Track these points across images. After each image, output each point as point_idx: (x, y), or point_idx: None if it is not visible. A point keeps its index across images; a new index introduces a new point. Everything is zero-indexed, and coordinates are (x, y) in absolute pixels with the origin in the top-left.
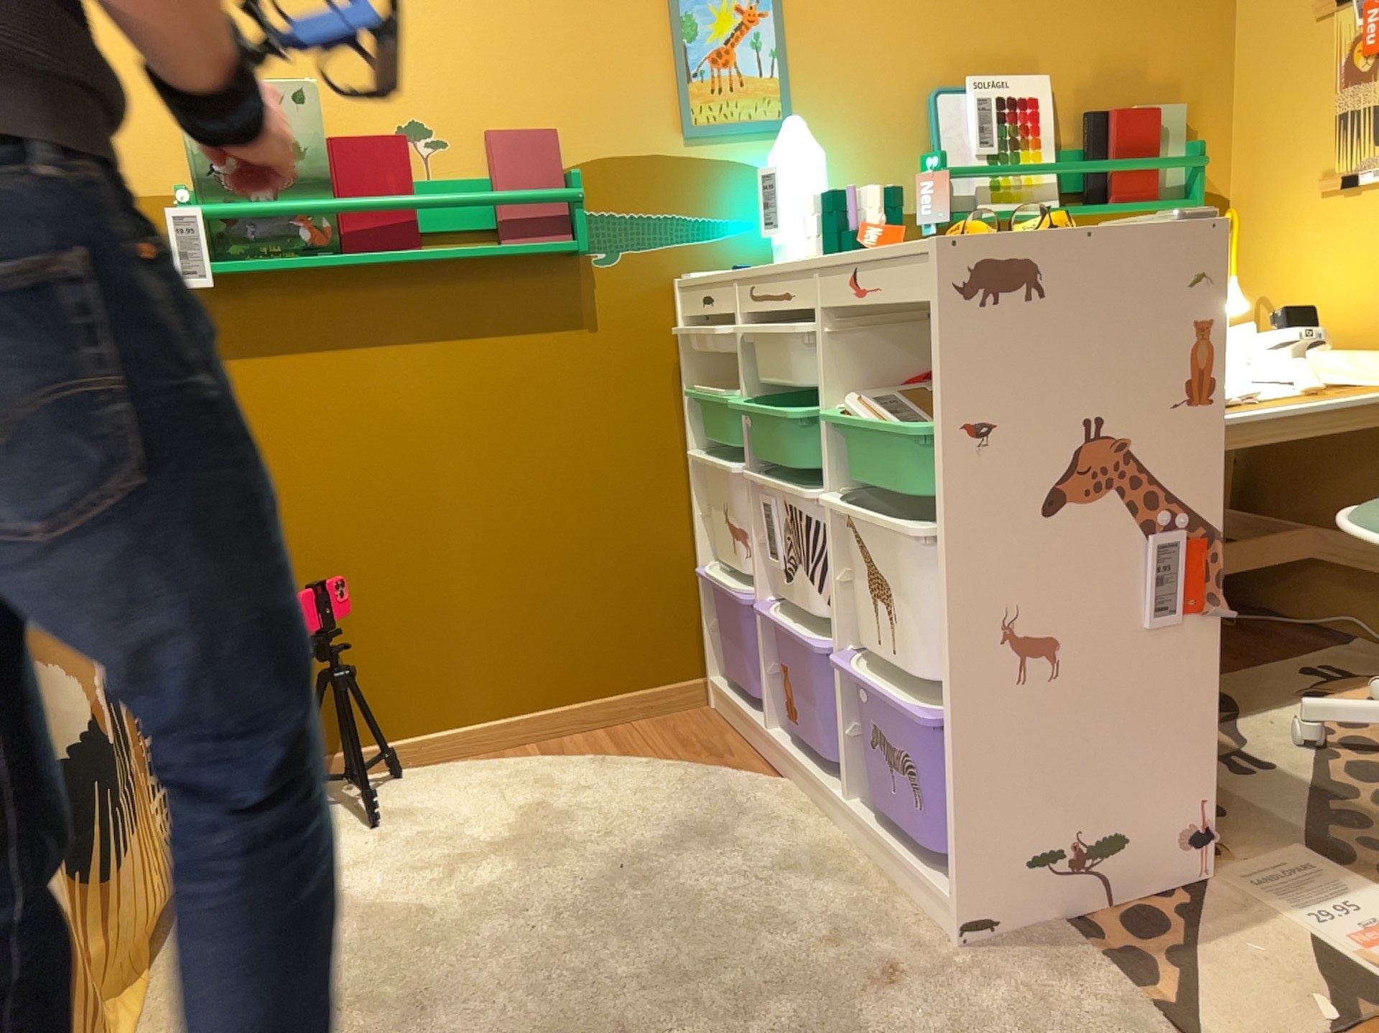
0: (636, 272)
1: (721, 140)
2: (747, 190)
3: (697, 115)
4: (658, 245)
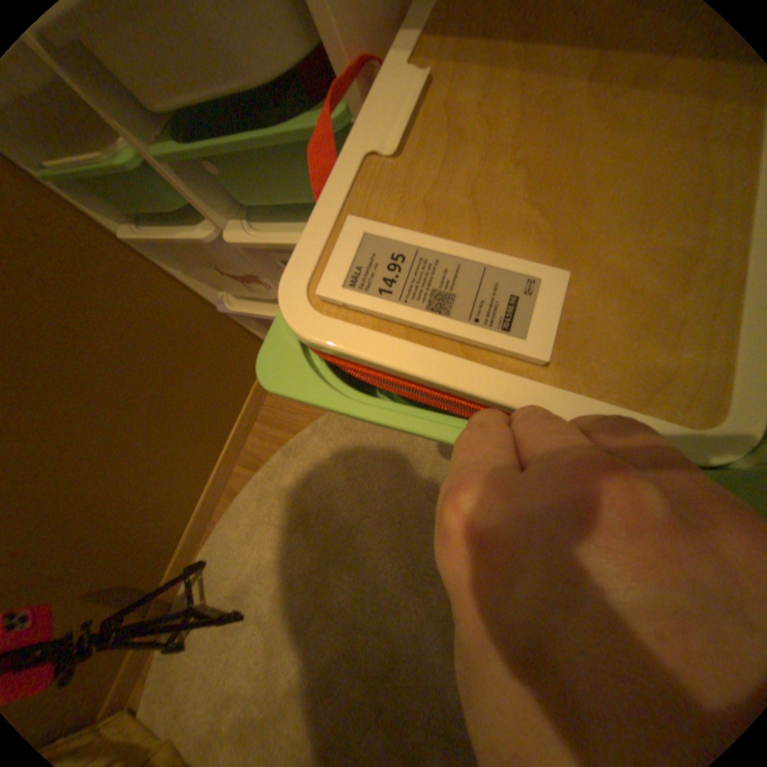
0: None
1: None
2: None
3: None
4: None
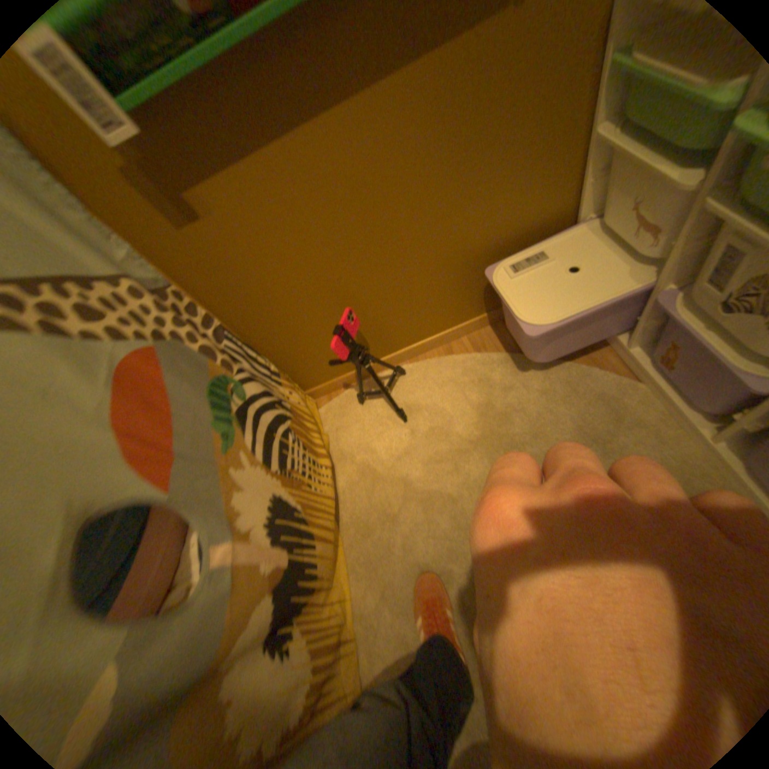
0: None
1: None
2: None
3: None
4: None
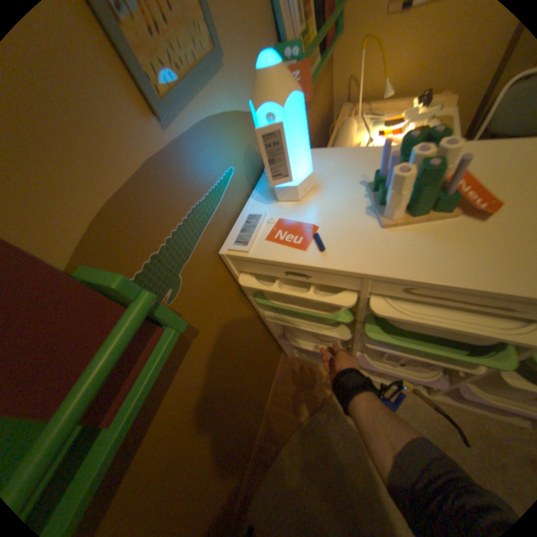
0: (196, 272)
1: (186, 100)
2: (219, 141)
3: (154, 76)
4: (197, 240)
